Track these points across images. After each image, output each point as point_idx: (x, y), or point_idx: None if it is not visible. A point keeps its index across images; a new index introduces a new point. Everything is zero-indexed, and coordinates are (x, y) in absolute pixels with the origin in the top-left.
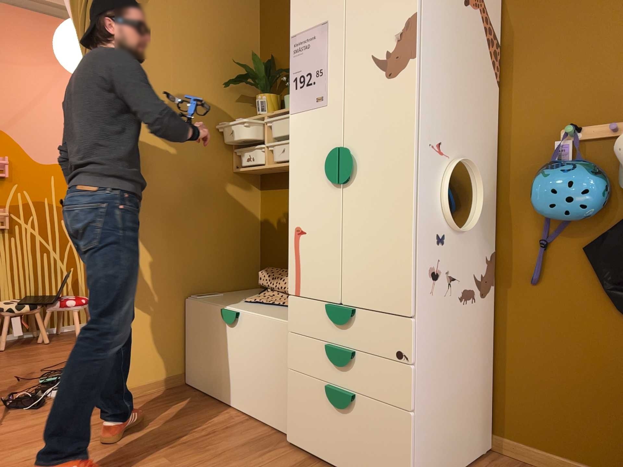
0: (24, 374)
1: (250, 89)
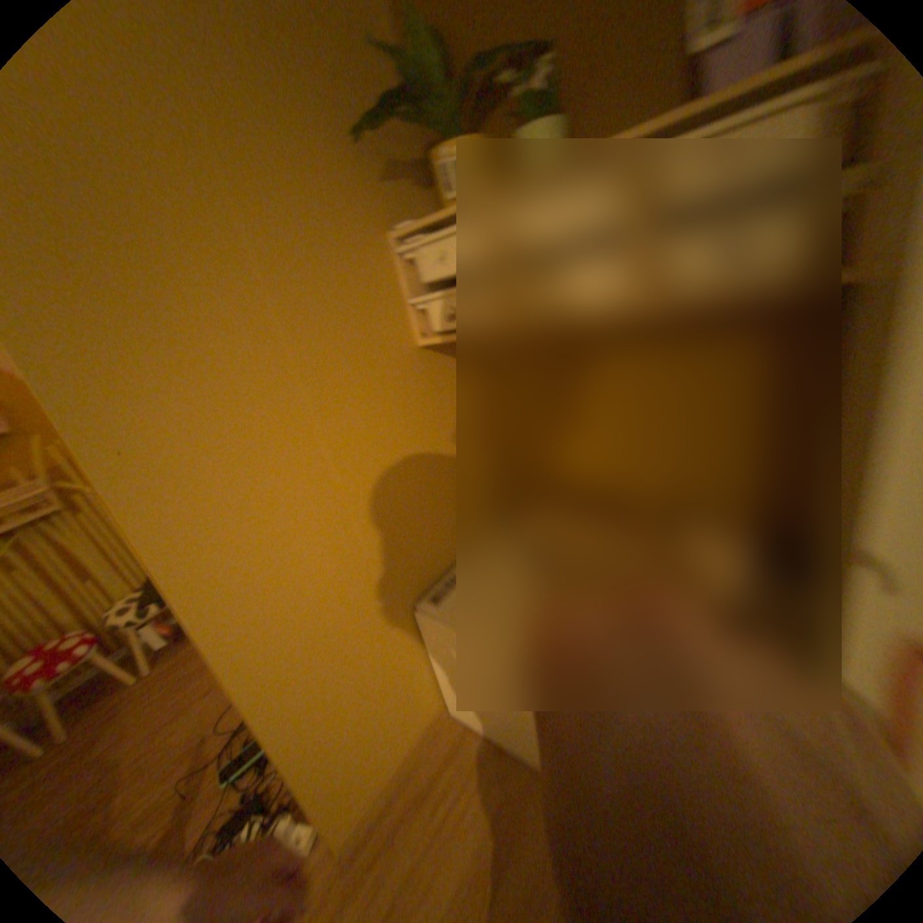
0: (191, 748)
1: (401, 137)
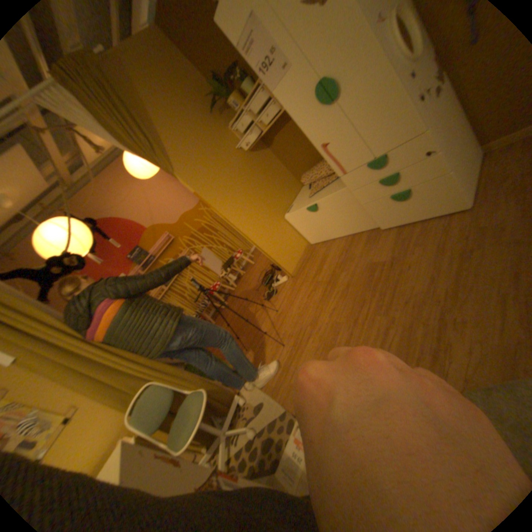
0: (255, 286)
1: (218, 100)
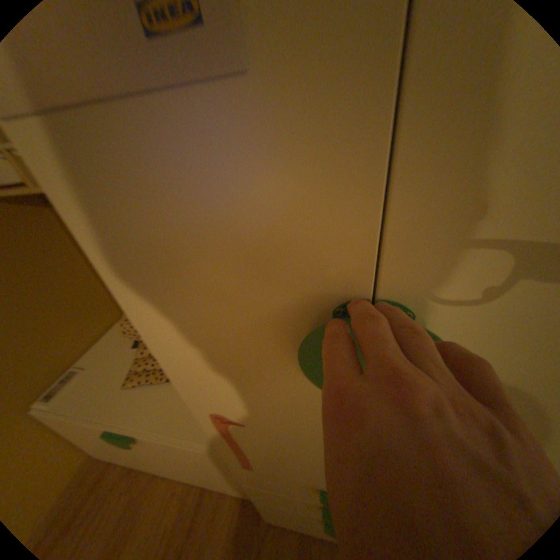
0: None
1: None
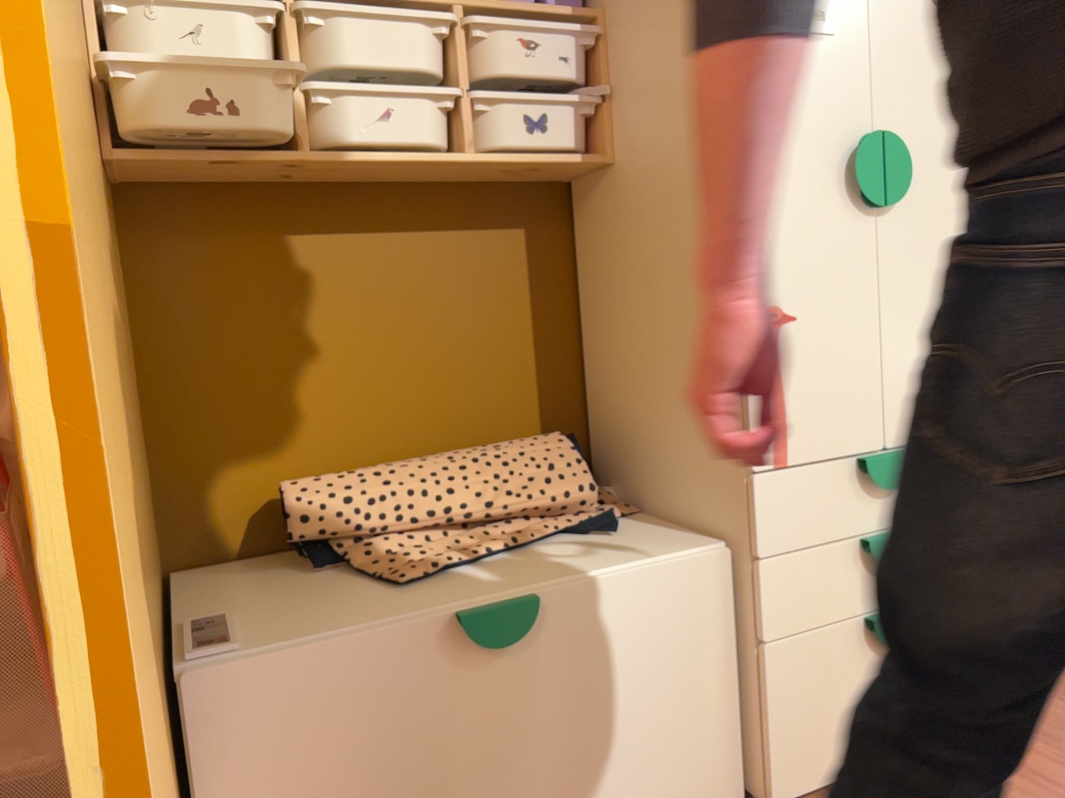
0: None
1: None
